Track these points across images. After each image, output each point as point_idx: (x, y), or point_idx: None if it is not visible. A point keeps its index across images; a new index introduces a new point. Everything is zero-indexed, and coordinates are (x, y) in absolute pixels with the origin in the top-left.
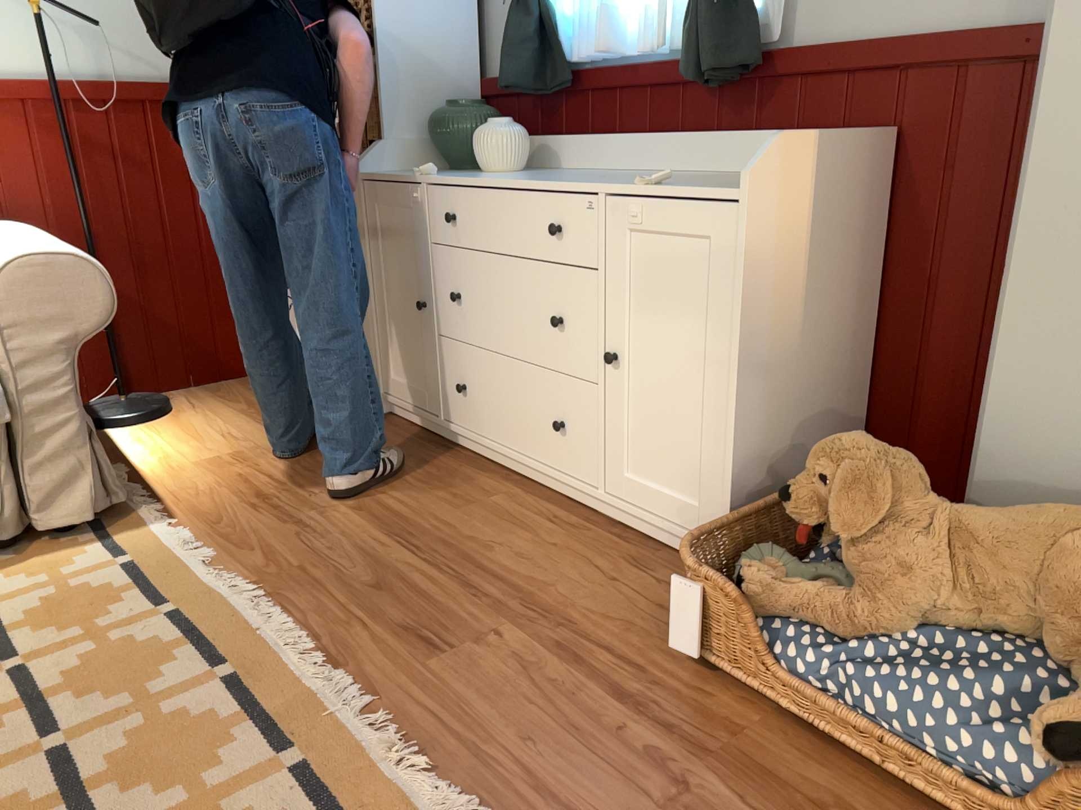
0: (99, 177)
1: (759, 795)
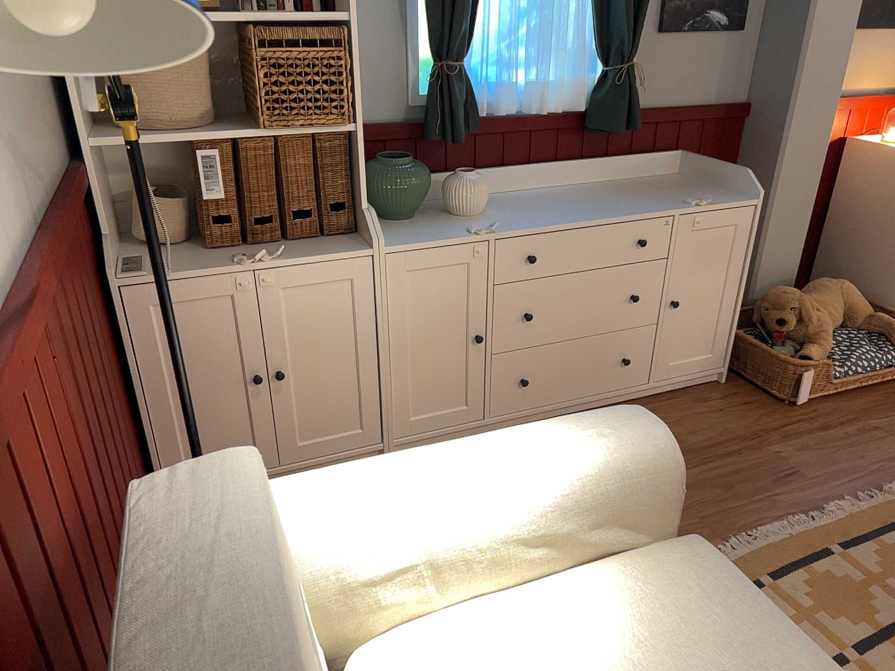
0: (76, 386)
1: (879, 416)
